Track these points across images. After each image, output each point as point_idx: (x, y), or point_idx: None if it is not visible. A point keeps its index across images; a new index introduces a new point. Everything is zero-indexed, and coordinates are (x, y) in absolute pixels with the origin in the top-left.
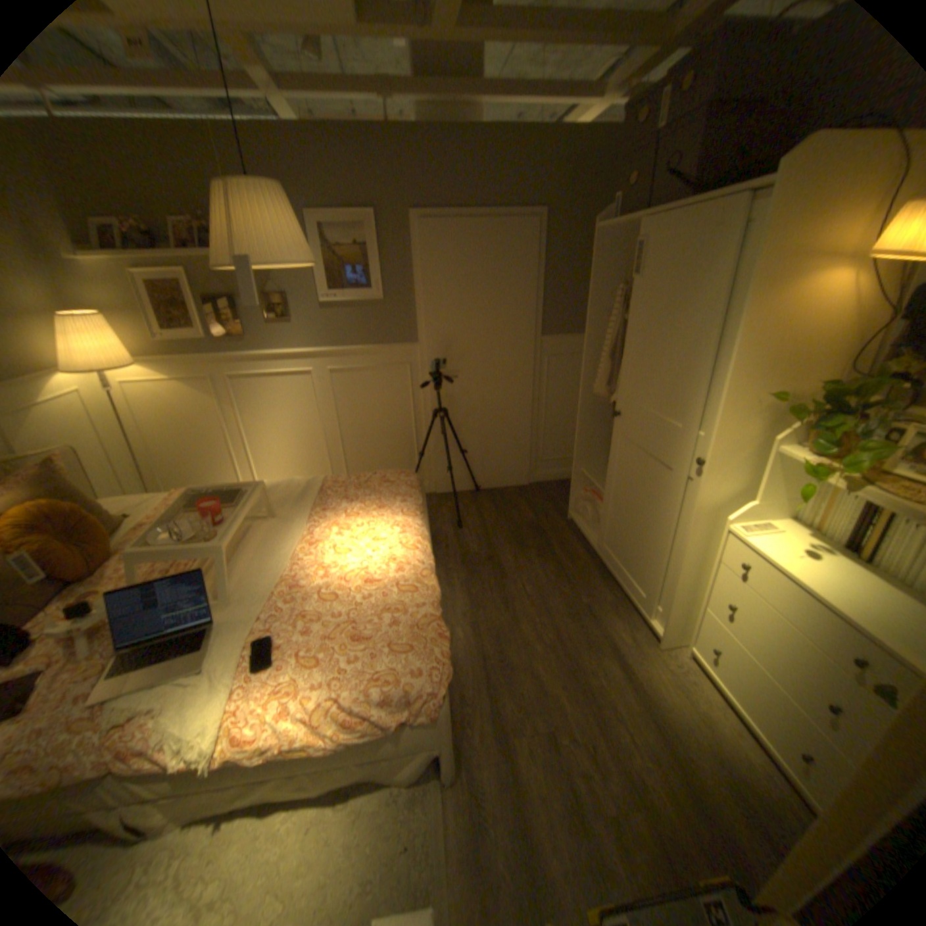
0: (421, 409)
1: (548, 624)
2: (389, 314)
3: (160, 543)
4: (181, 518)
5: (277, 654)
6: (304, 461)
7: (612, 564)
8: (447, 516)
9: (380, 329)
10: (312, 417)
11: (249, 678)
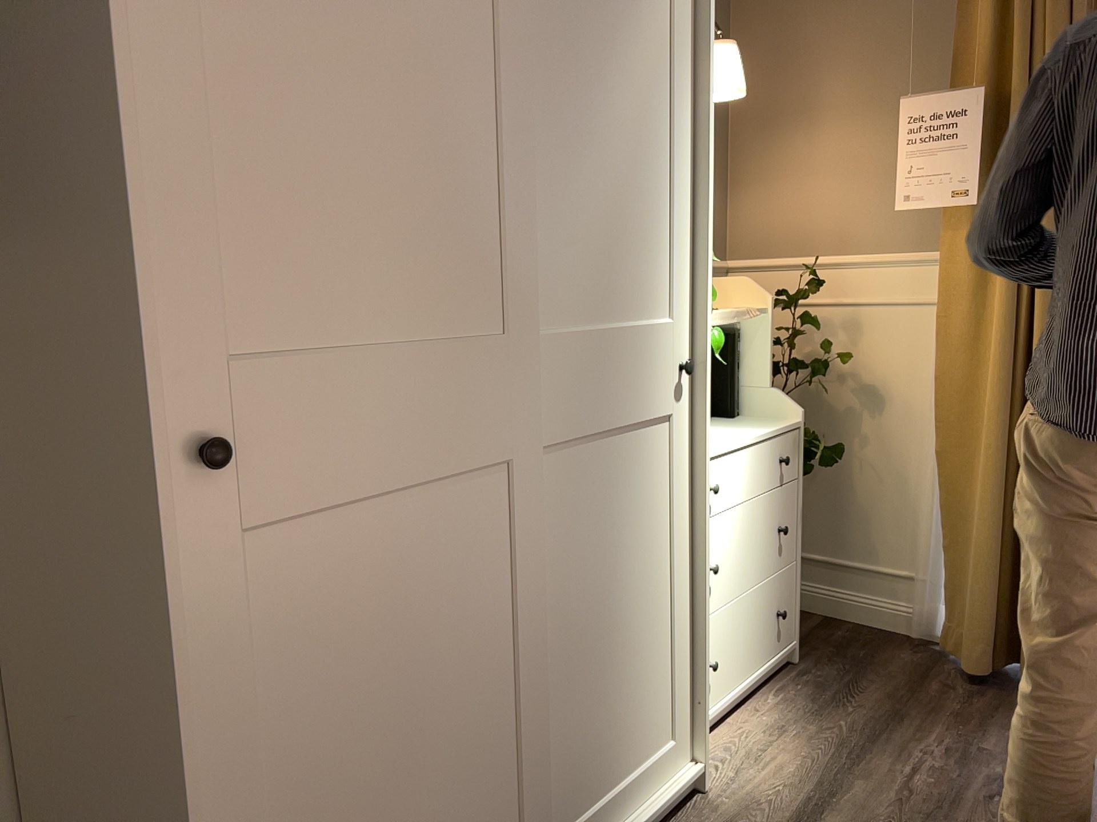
0: None
1: None
2: None
3: None
4: None
5: None
6: None
7: None
8: None
9: None
10: None
11: None
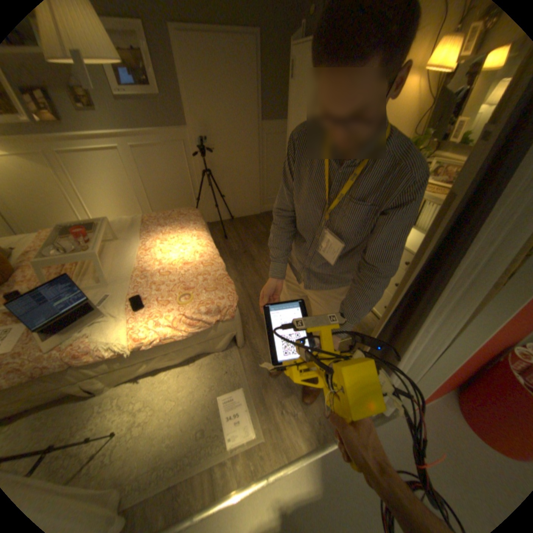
0: (194, 170)
1: None
2: (164, 105)
3: (53, 255)
4: (60, 241)
5: (145, 301)
6: (124, 208)
7: None
8: (218, 234)
9: (159, 116)
10: (124, 178)
11: (134, 313)
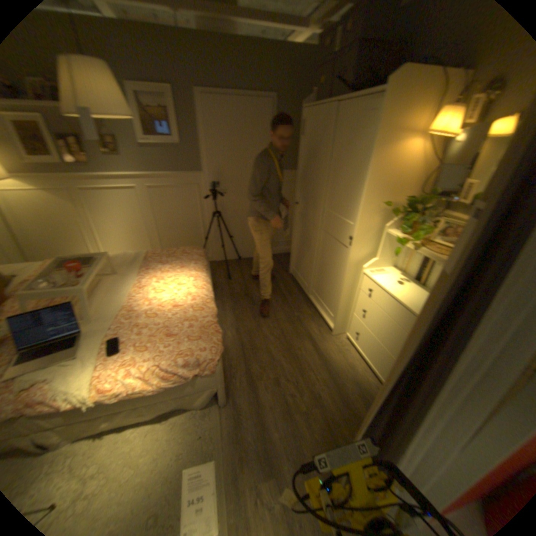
0: (207, 211)
1: (277, 326)
2: (185, 153)
3: (44, 288)
4: (57, 273)
5: (124, 345)
6: (135, 242)
7: (311, 295)
8: (223, 273)
9: (179, 162)
10: (139, 215)
11: (108, 358)
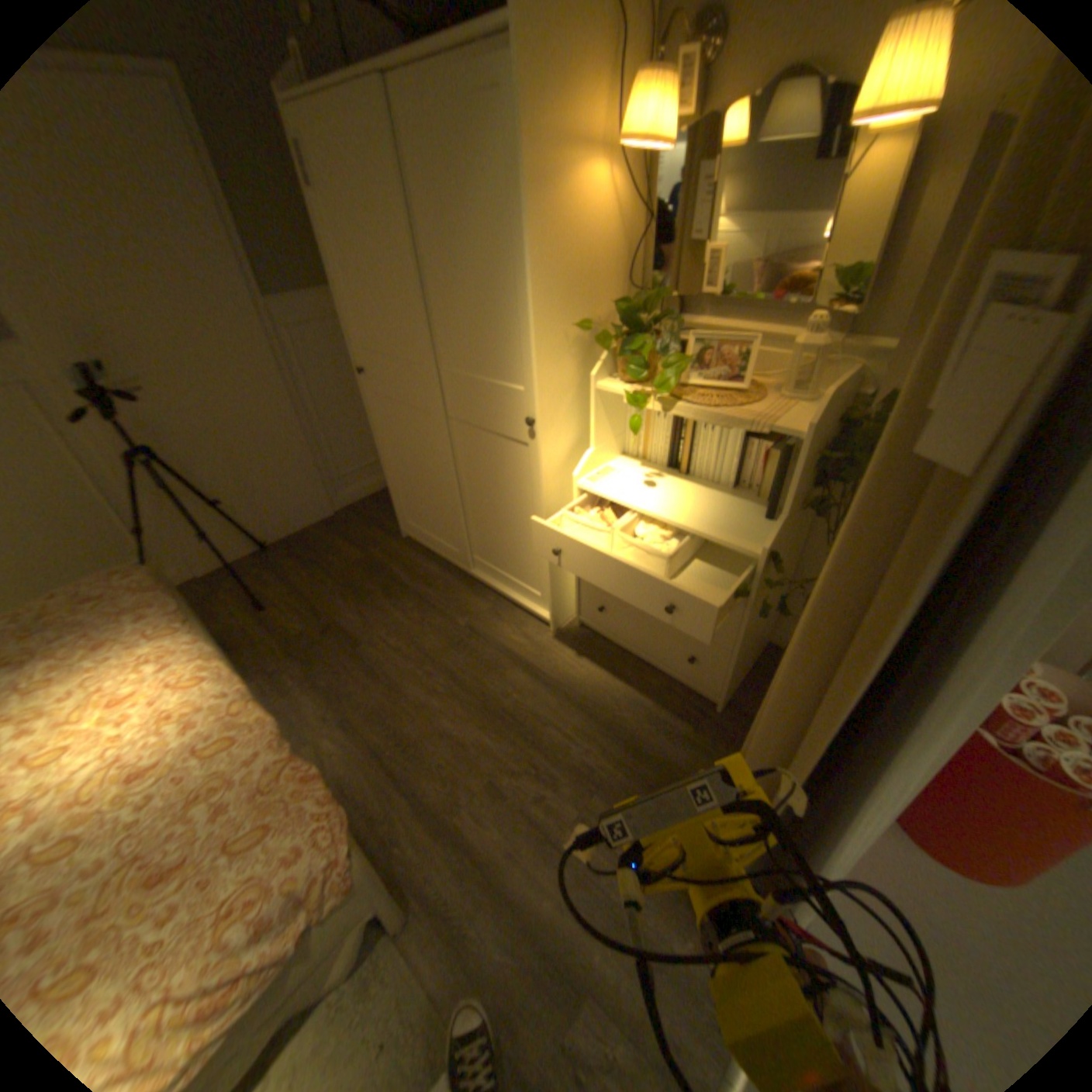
0: (99, 457)
1: (434, 668)
2: None
3: None
4: None
5: None
6: None
7: (475, 568)
8: (235, 602)
9: None
10: None
11: None
